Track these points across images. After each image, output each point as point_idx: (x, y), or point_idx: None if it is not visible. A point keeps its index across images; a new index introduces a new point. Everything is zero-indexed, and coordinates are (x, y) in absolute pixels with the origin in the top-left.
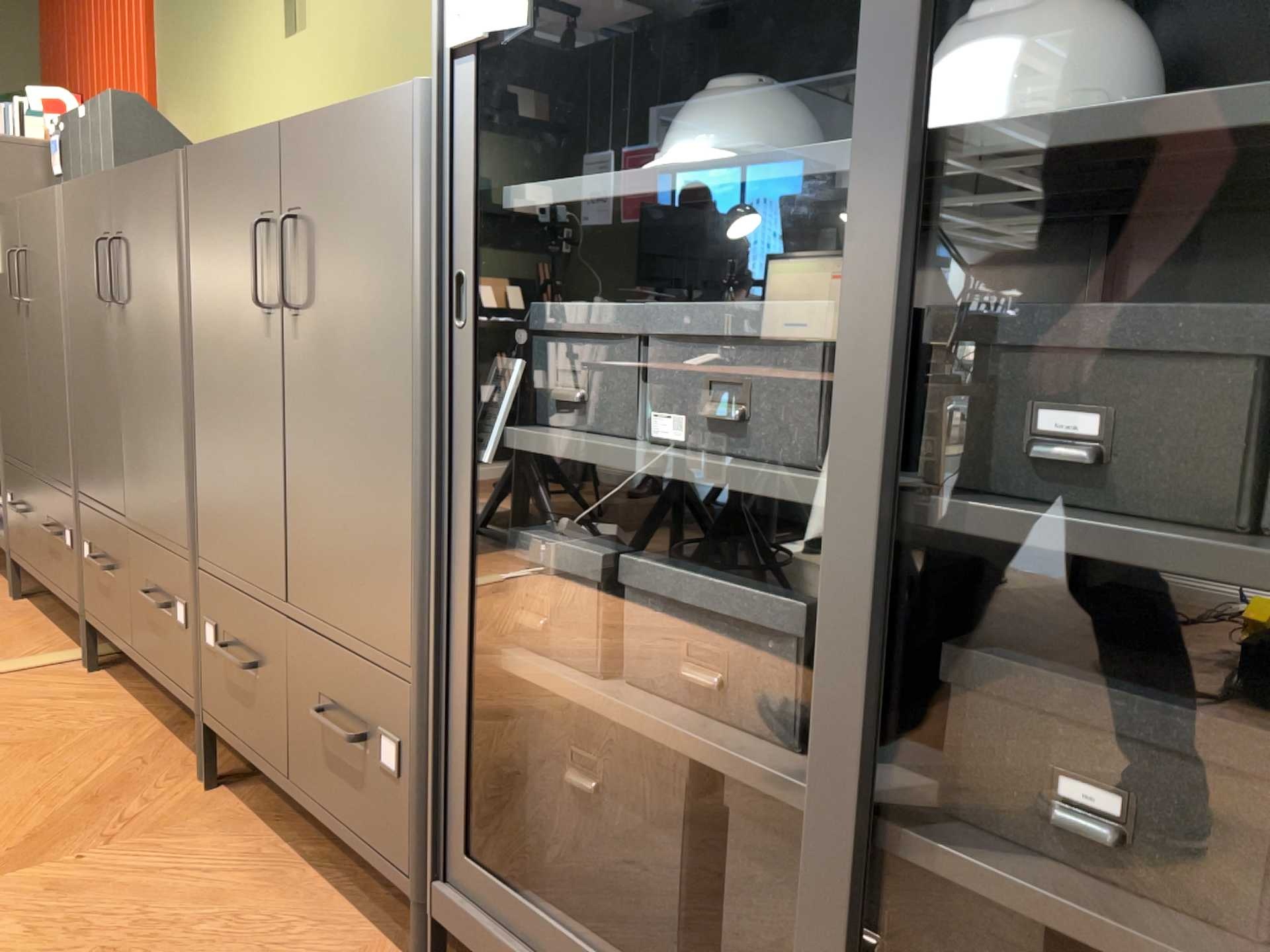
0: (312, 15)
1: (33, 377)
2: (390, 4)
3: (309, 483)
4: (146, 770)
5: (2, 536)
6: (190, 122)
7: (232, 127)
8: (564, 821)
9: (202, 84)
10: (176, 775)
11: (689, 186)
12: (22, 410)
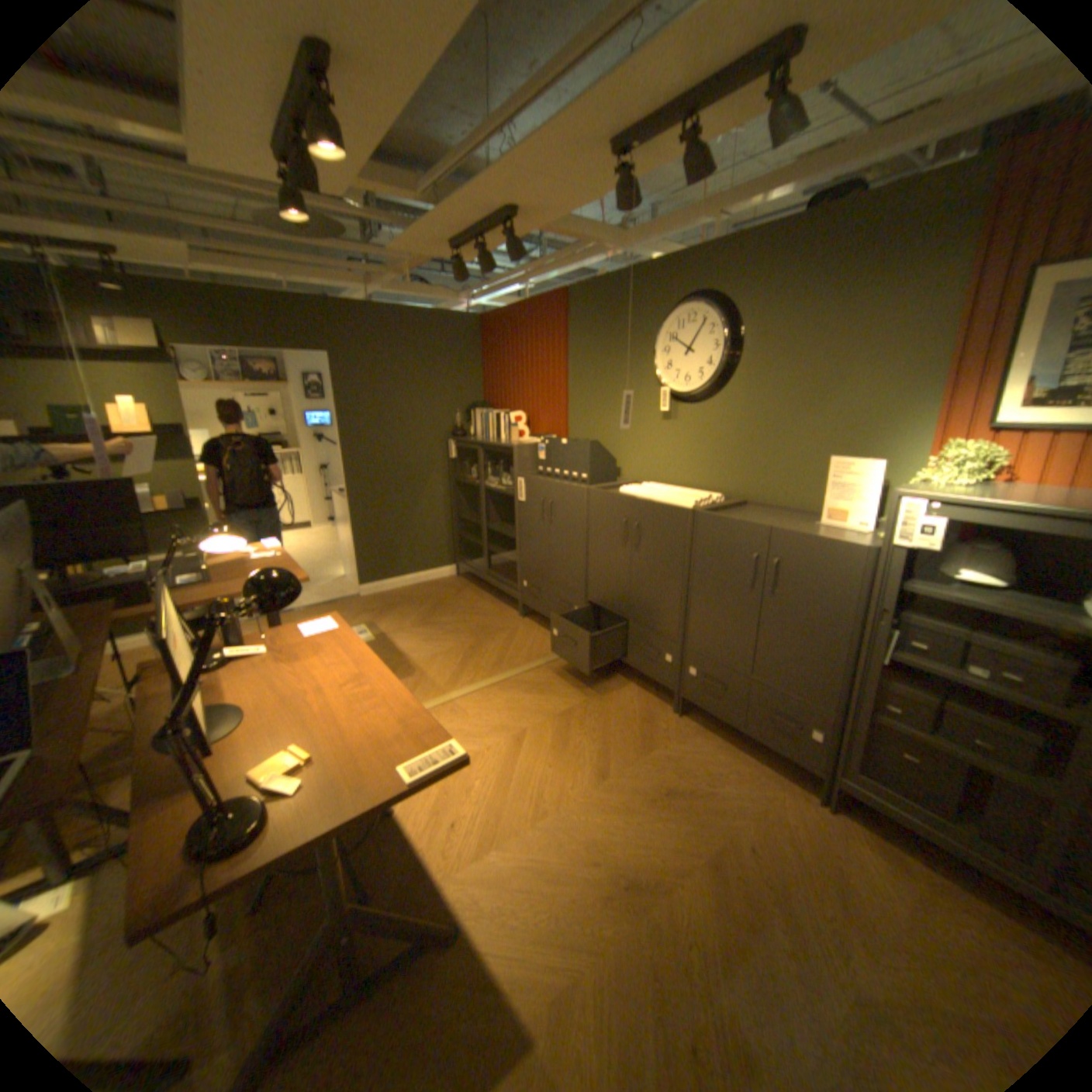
0: (682, 415)
1: (552, 547)
2: (735, 425)
3: (774, 643)
4: (650, 707)
5: (513, 593)
6: (591, 434)
7: (622, 444)
8: (896, 766)
9: (601, 421)
10: (662, 710)
11: (1009, 616)
12: (540, 555)
